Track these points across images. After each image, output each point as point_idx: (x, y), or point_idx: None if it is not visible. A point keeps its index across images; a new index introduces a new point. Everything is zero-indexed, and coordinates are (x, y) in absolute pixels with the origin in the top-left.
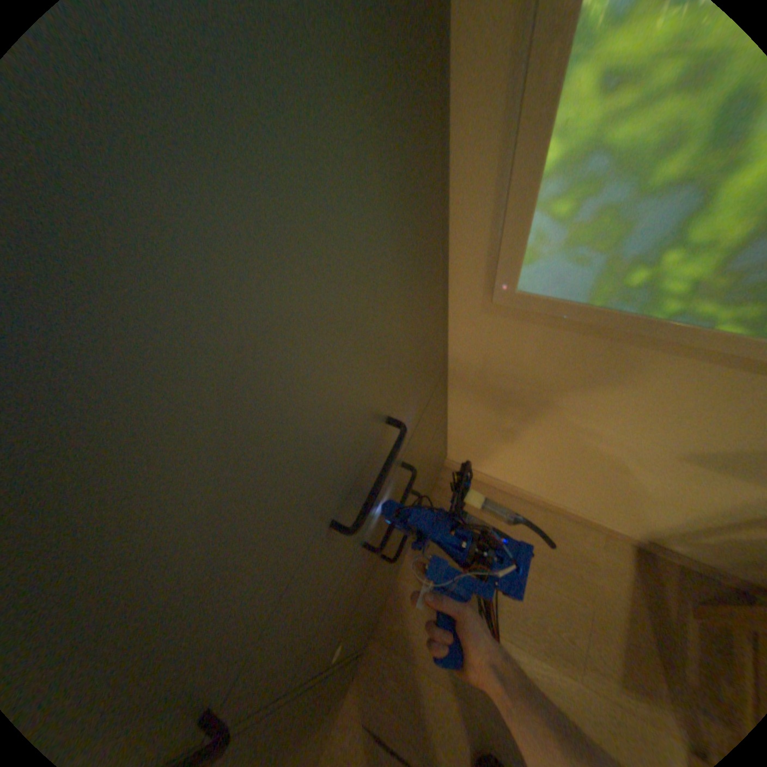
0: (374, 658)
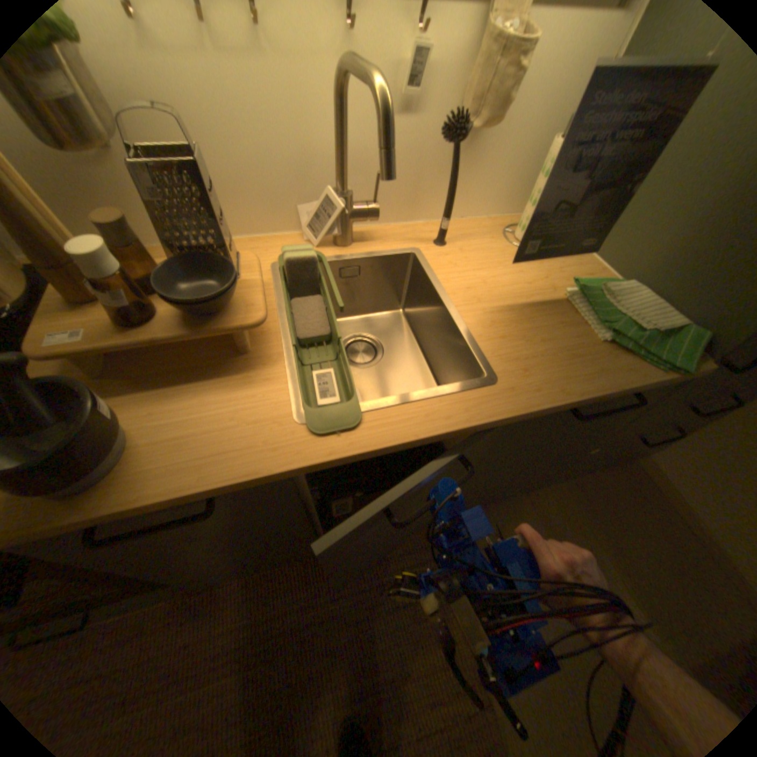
0: (522, 504)
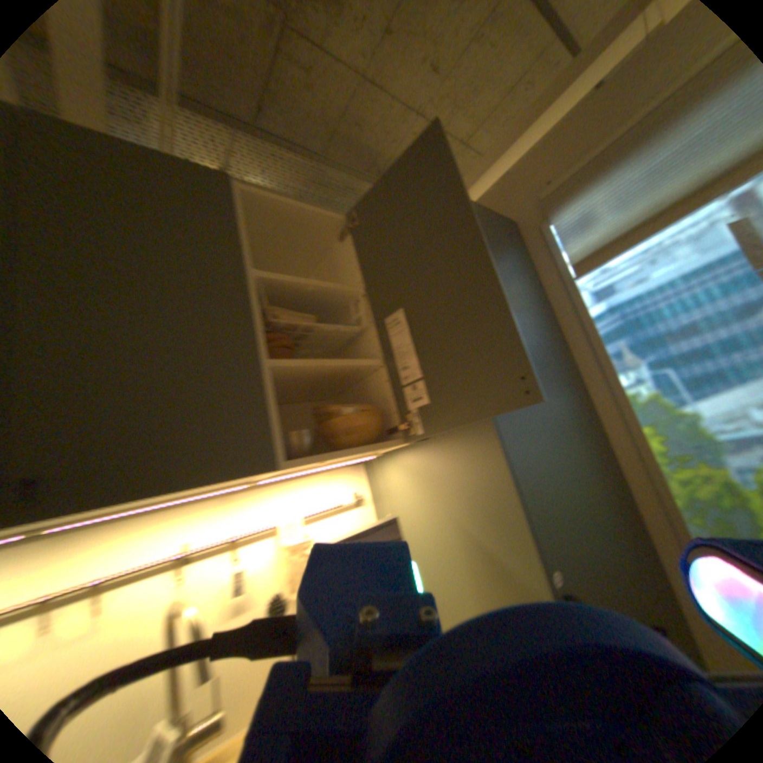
0: None
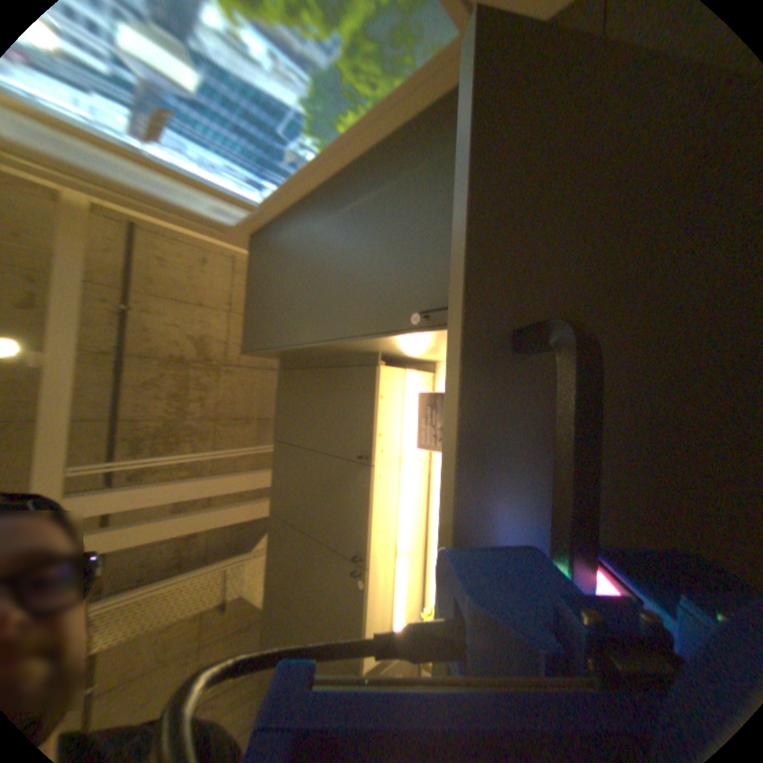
0: None
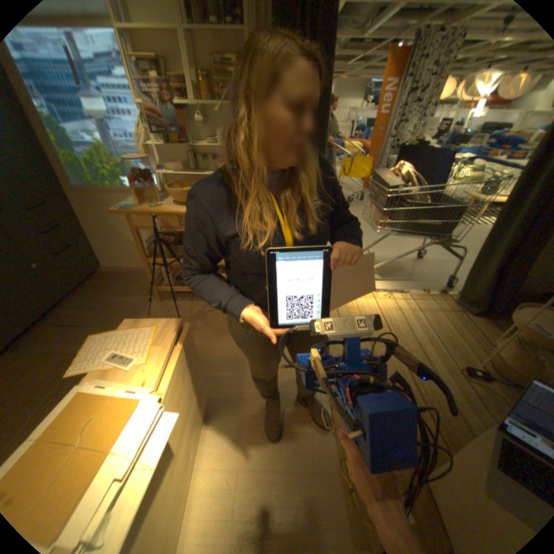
0: (59, 314)
